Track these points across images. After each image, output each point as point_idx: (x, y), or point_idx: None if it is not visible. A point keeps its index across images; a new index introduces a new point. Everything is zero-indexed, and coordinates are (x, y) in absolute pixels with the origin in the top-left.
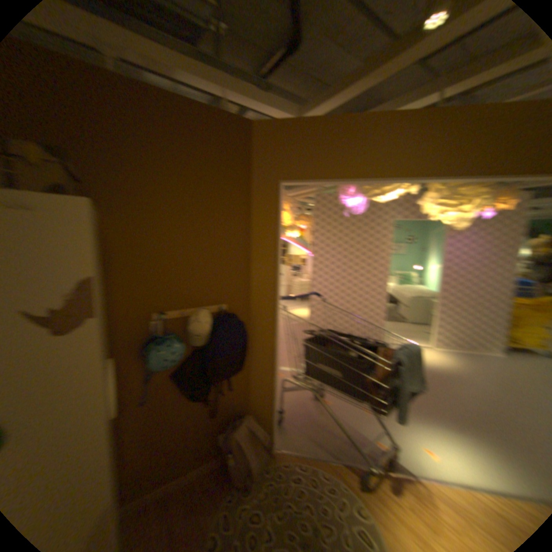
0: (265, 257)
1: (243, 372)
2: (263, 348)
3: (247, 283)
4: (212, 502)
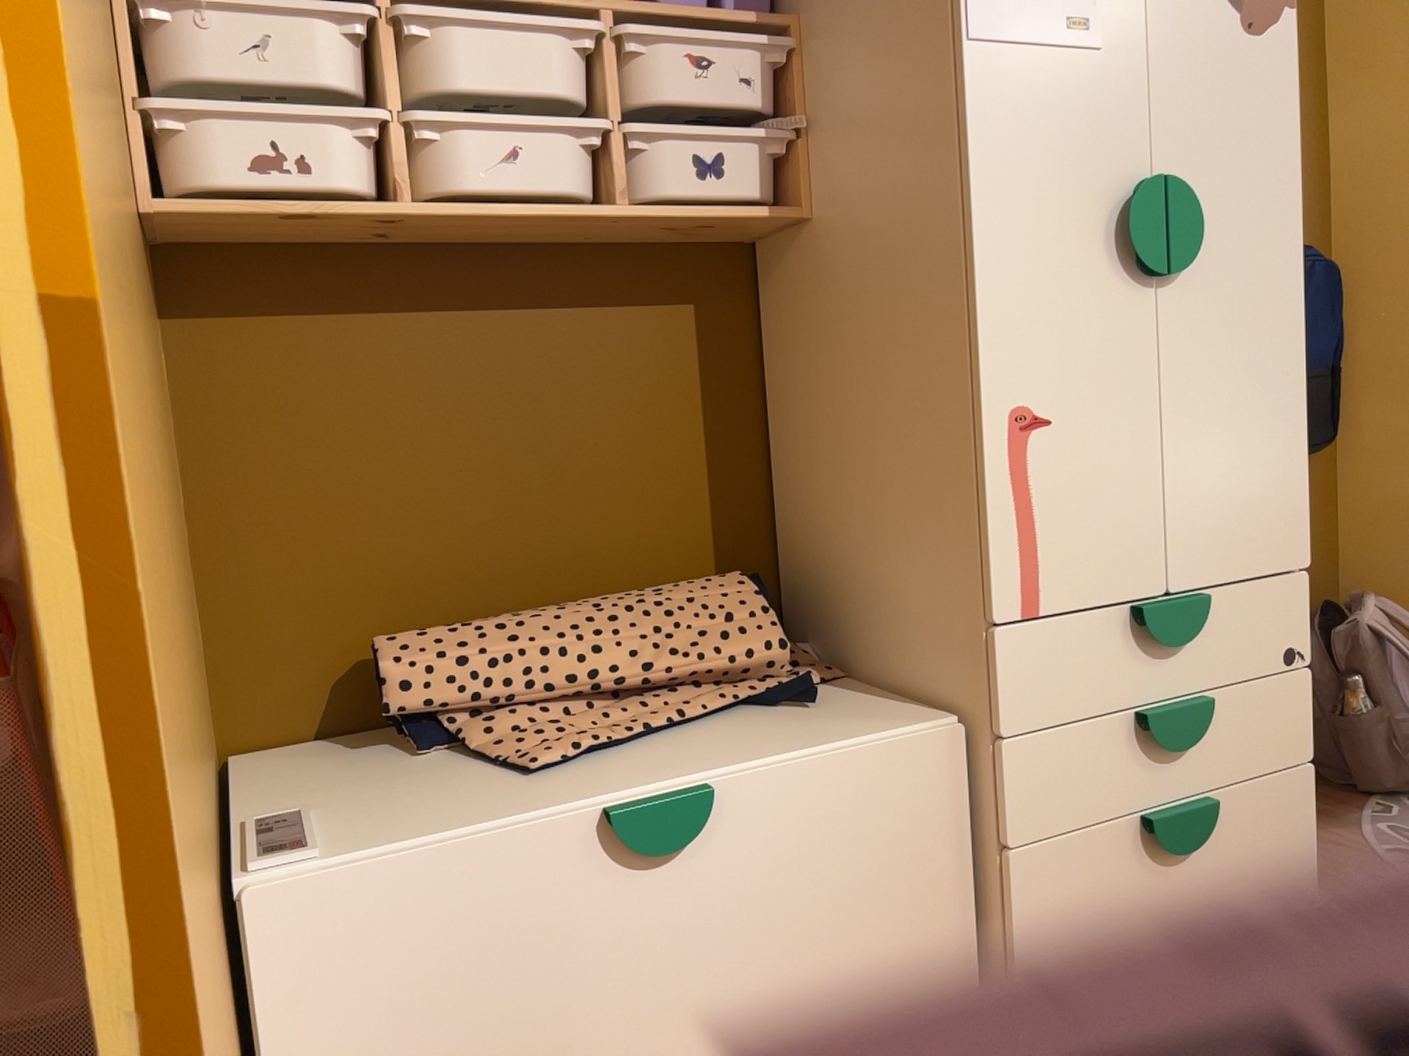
0: (1388, 55)
1: (1323, 463)
2: (1392, 371)
3: (1324, 156)
4: (1333, 808)
